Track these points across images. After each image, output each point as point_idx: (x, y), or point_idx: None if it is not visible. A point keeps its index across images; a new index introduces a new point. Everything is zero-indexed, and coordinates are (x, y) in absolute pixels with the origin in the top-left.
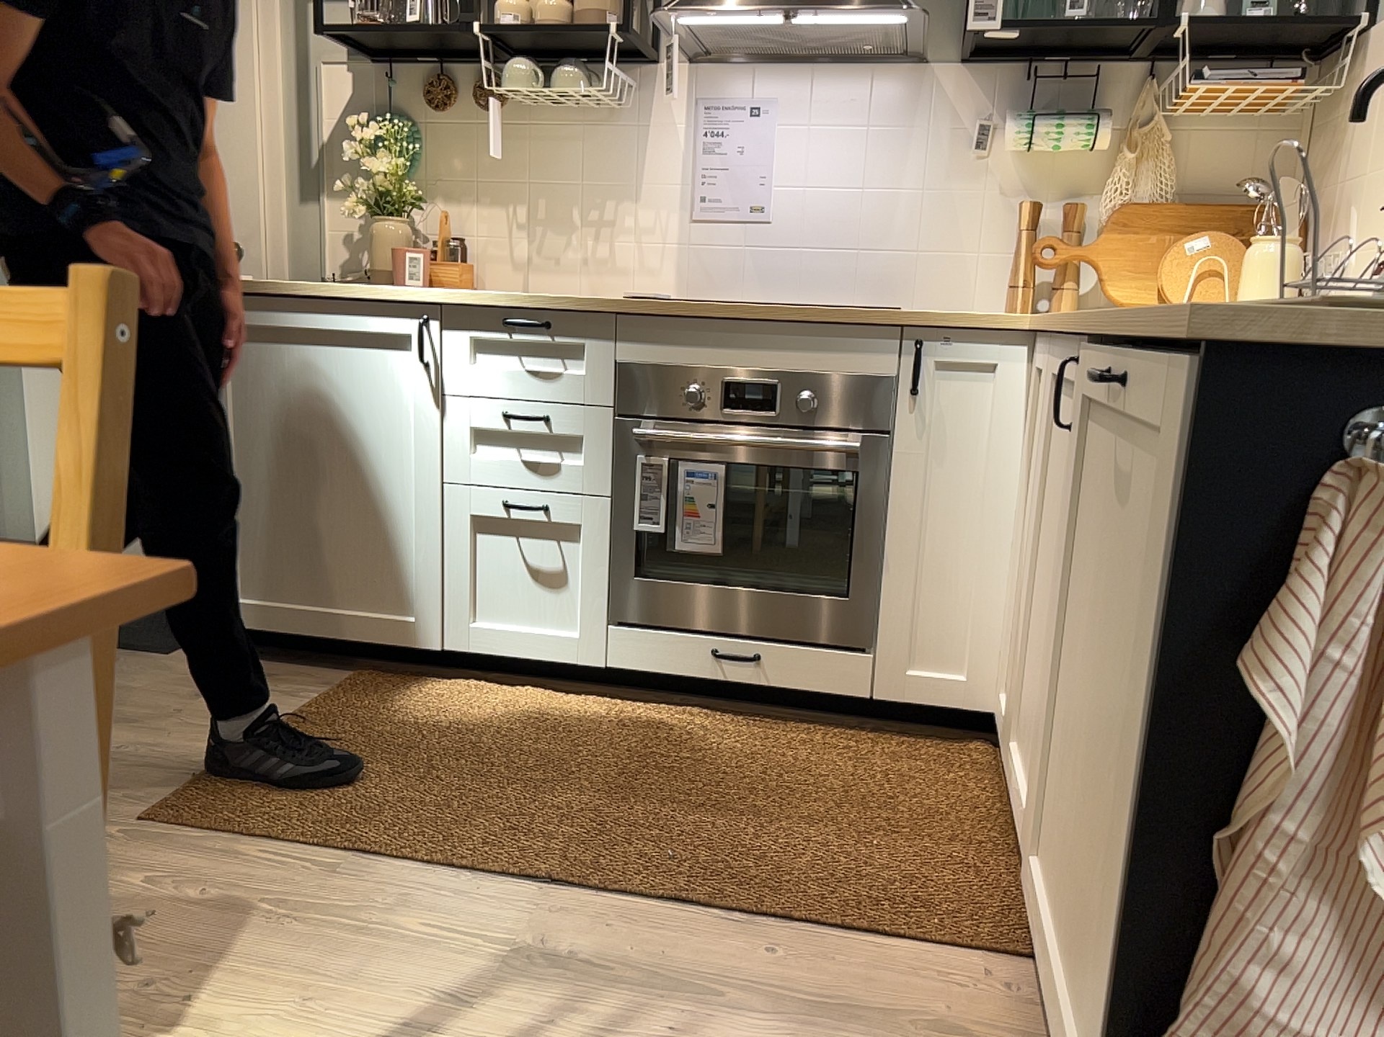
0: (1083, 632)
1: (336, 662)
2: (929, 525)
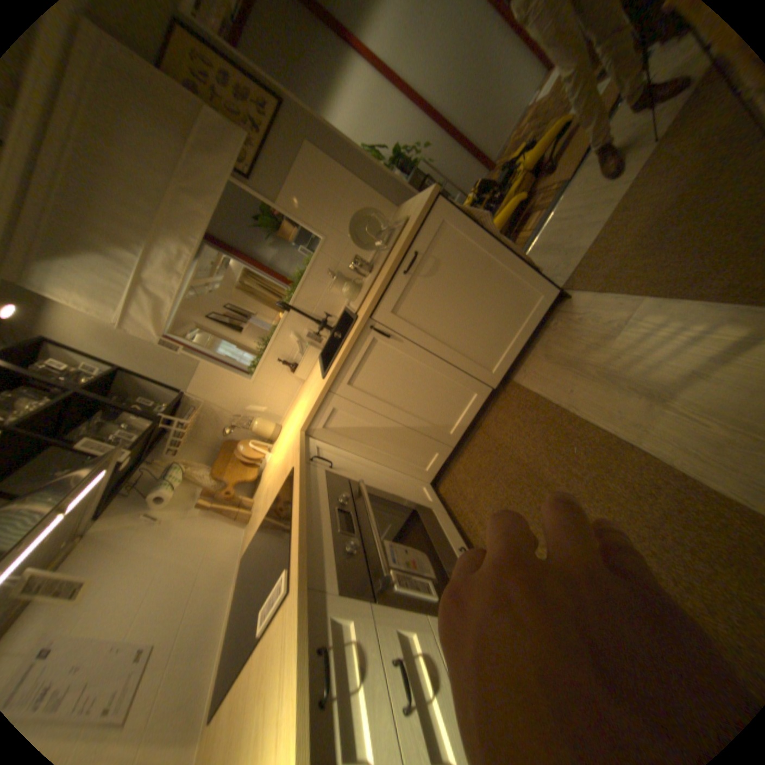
0: (452, 317)
1: None
2: (380, 480)
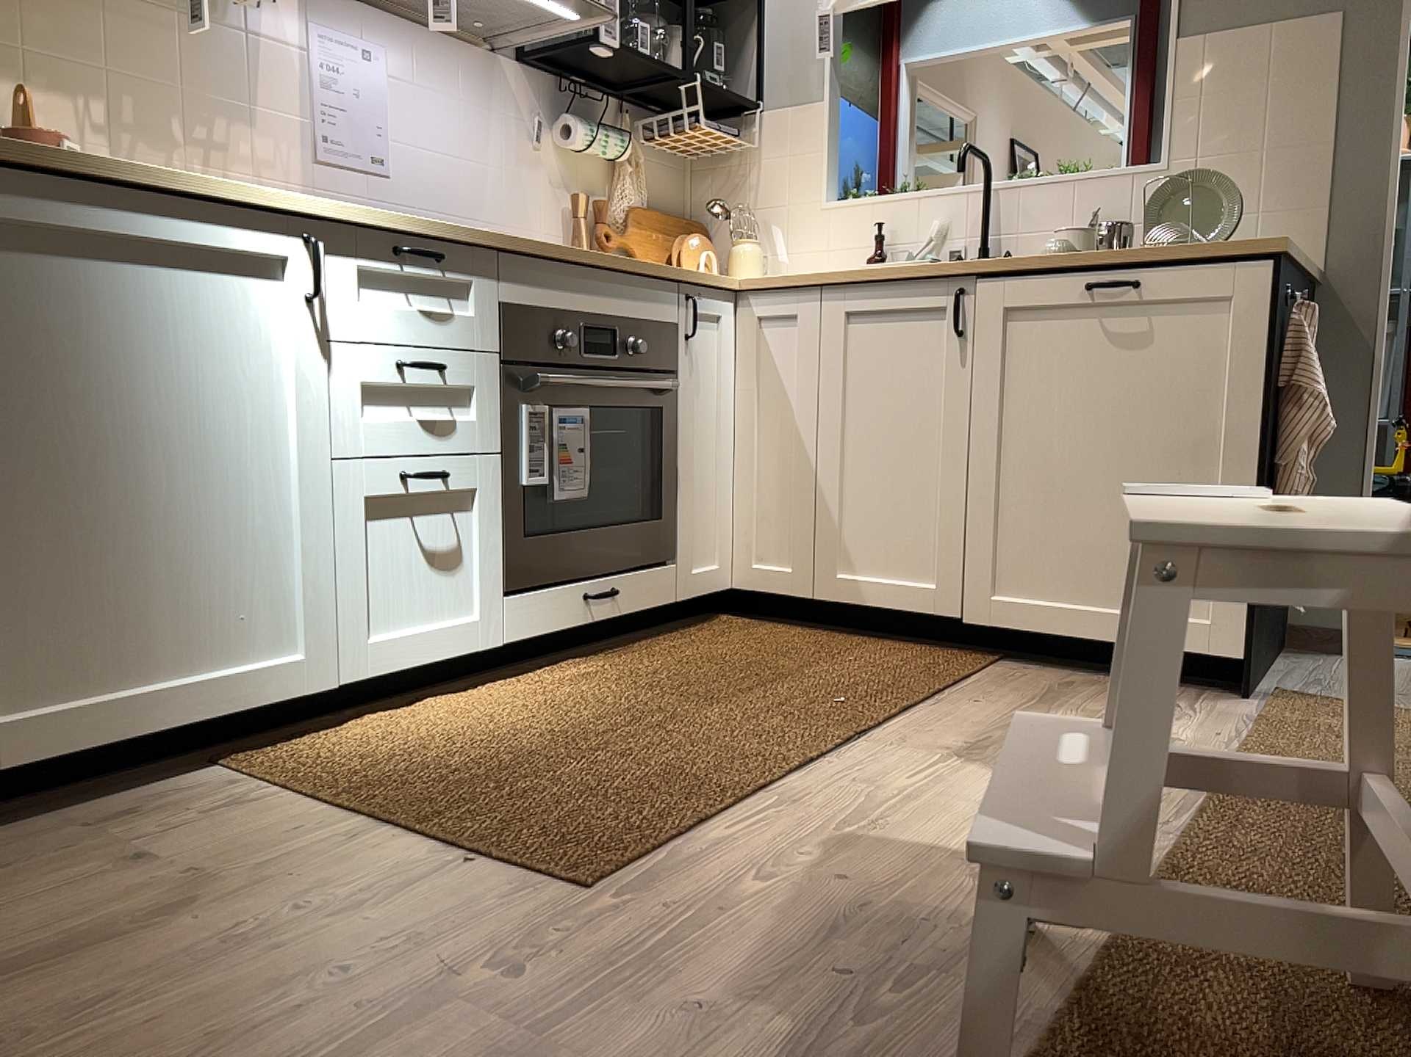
0: (1055, 431)
1: (147, 776)
2: (695, 444)
